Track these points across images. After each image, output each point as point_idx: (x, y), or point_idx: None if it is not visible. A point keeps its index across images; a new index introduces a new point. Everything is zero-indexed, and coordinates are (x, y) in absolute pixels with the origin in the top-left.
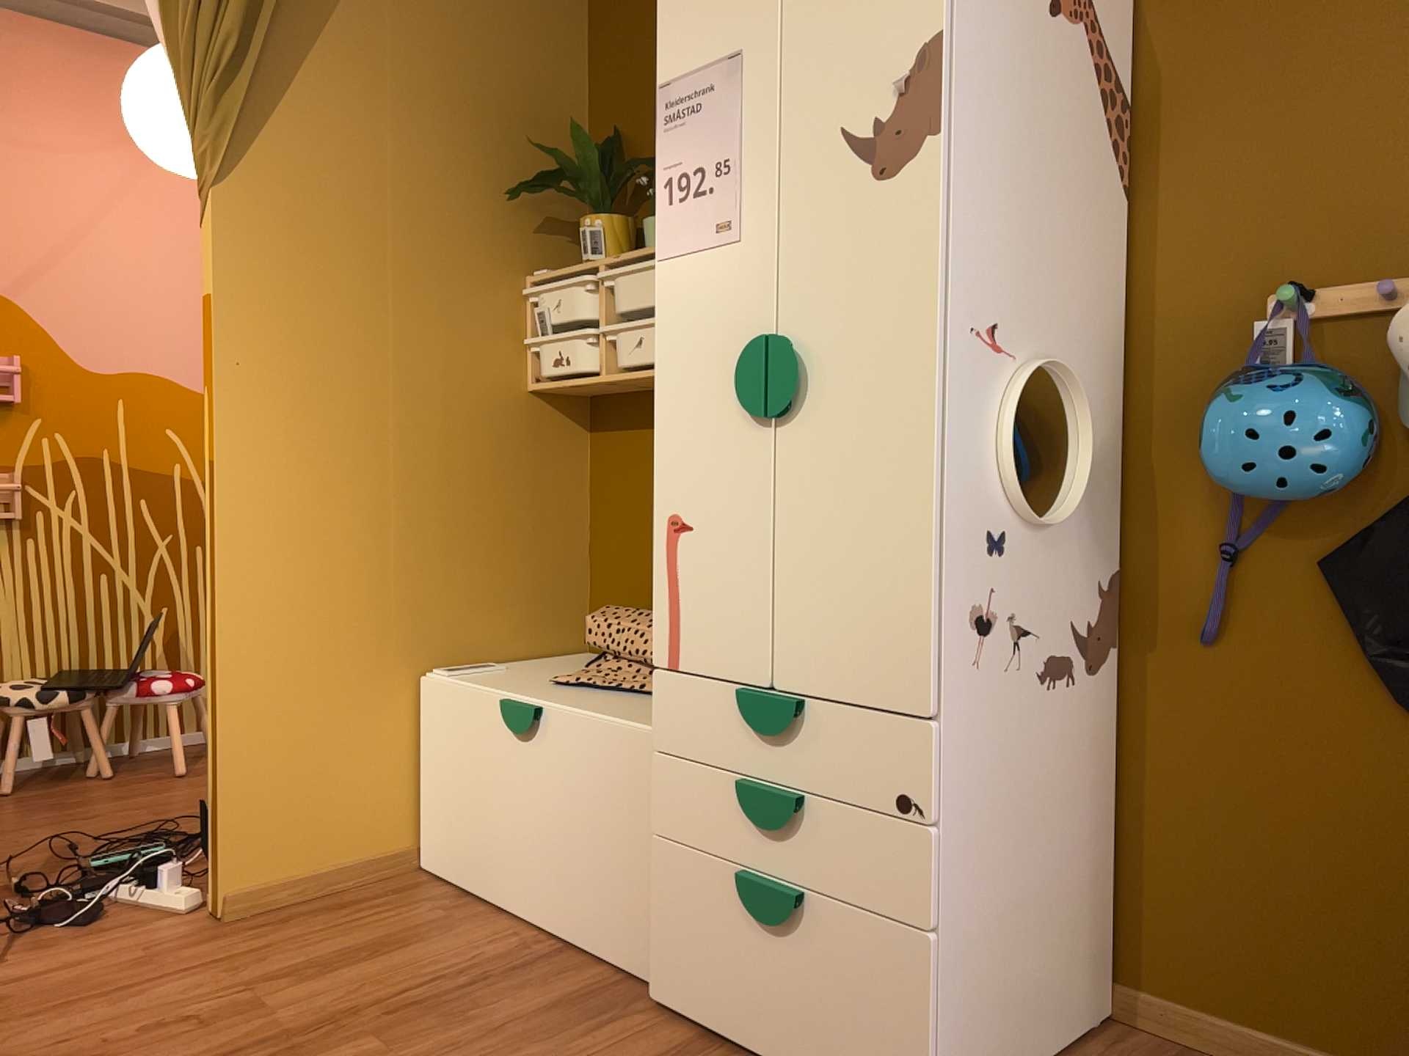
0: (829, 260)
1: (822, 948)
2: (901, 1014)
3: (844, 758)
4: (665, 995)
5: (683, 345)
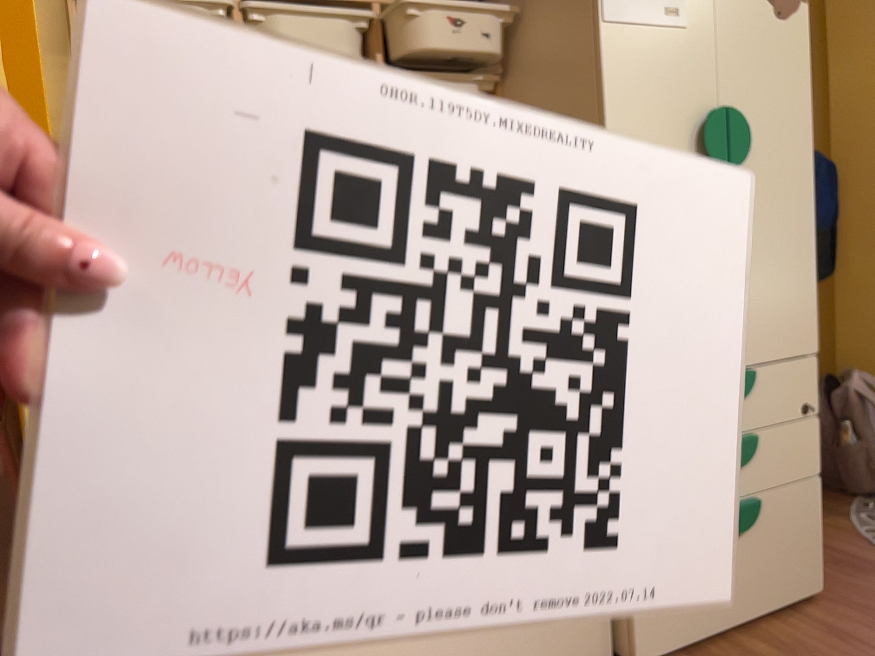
0: (753, 62)
1: (768, 525)
2: (810, 531)
3: (775, 397)
4: (654, 652)
5: (639, 106)
